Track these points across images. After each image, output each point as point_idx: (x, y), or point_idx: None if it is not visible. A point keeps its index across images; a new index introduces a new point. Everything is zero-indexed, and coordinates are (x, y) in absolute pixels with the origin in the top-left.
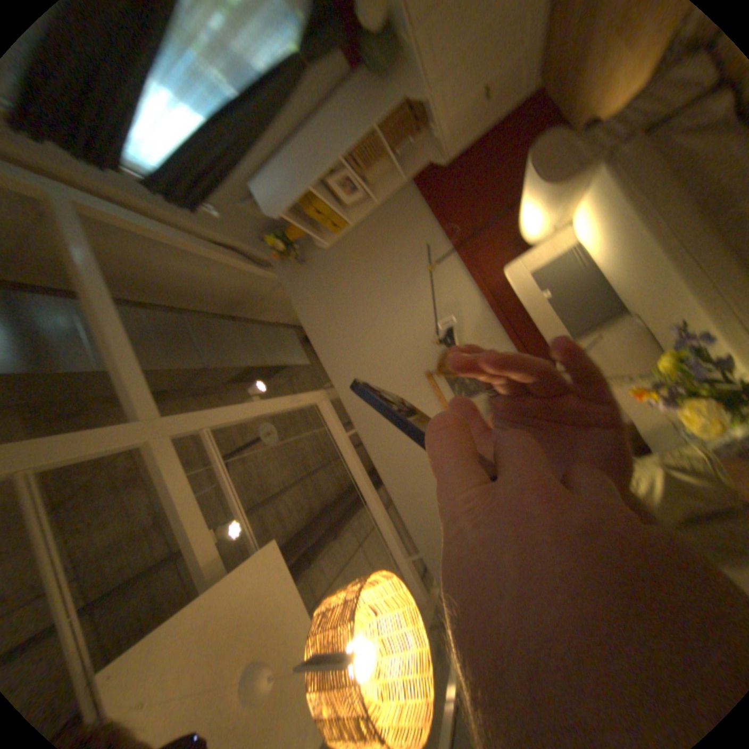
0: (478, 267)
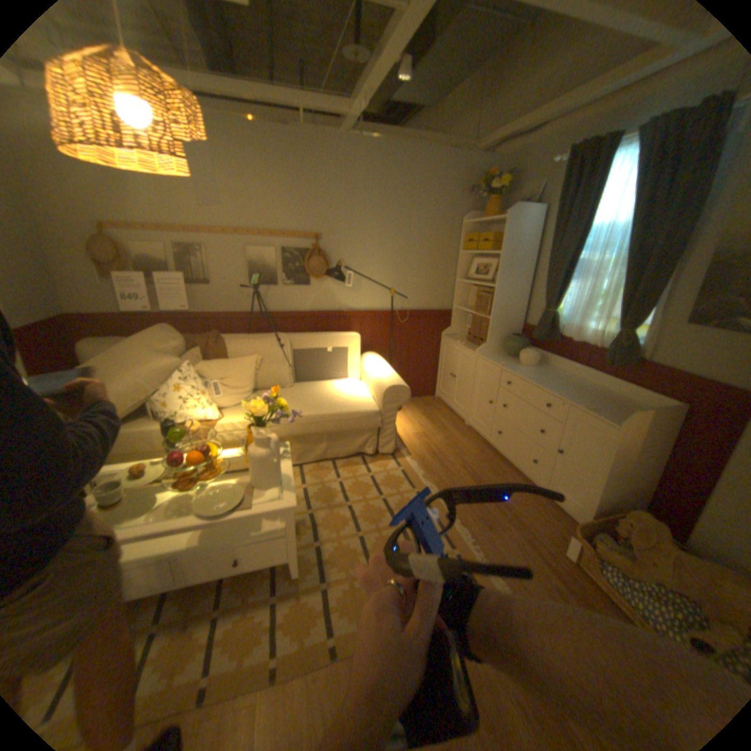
0: (367, 319)
